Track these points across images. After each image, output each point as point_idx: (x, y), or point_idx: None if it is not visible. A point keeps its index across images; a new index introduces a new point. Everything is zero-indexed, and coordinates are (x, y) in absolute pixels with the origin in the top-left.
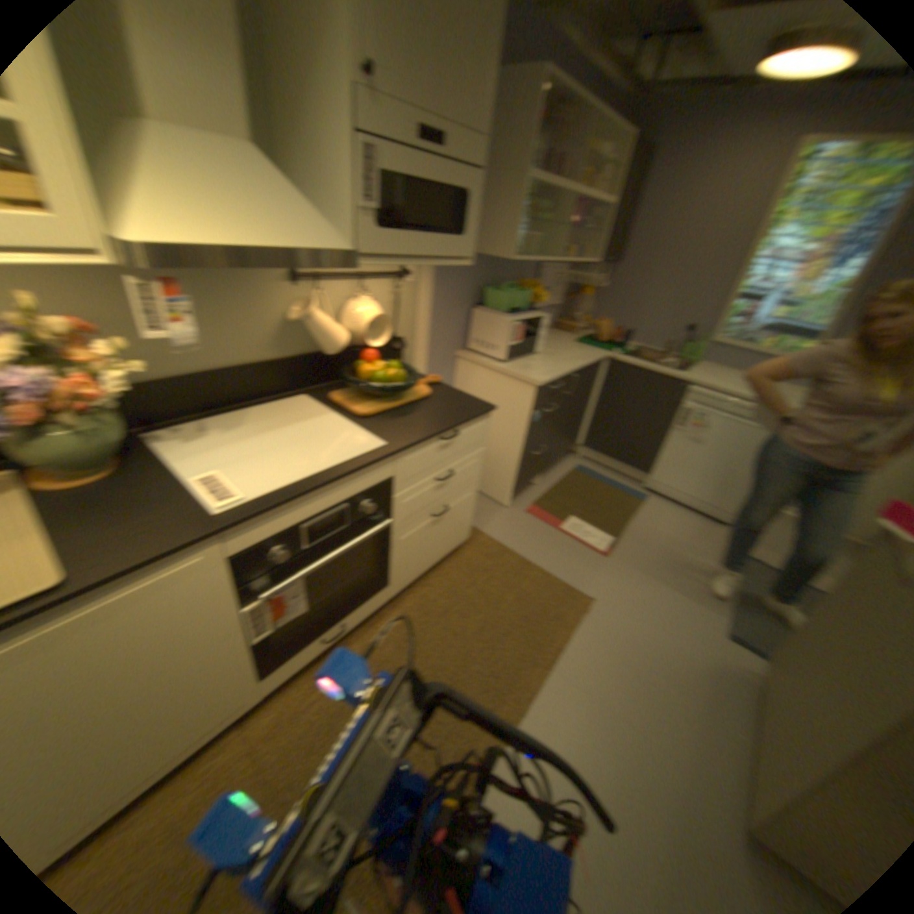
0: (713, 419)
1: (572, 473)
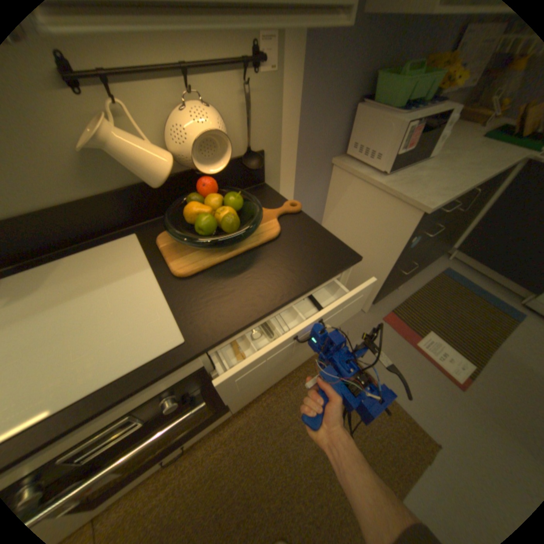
0: None
1: (442, 277)
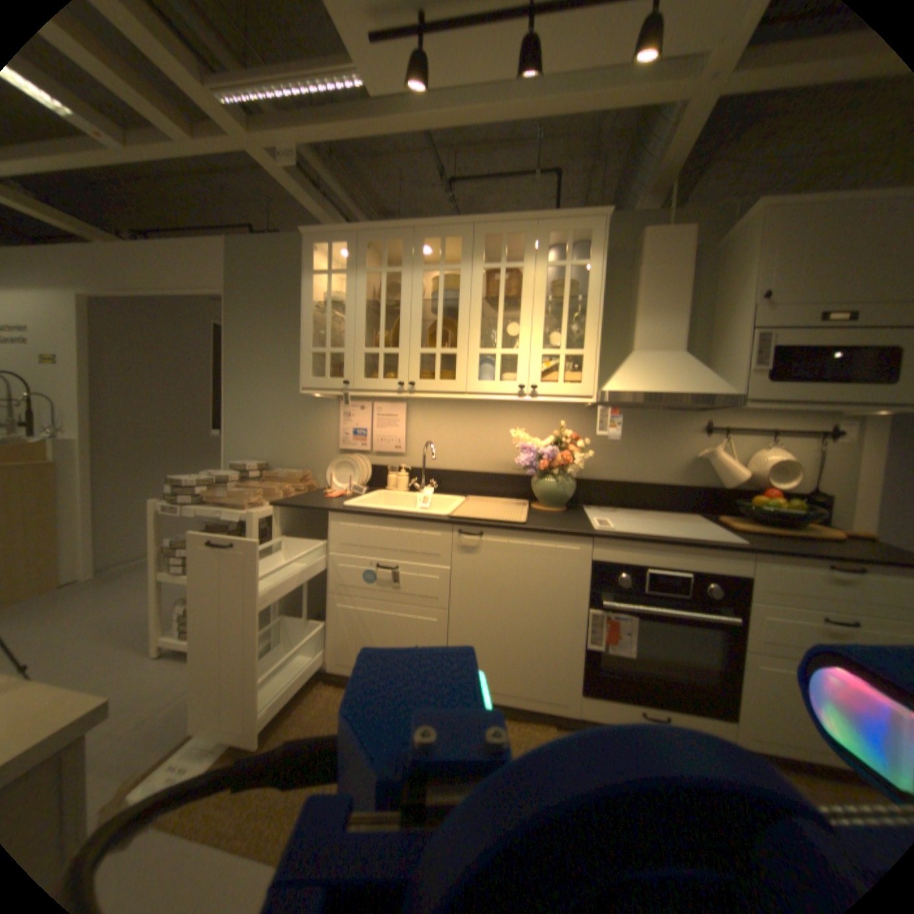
0: None
1: None
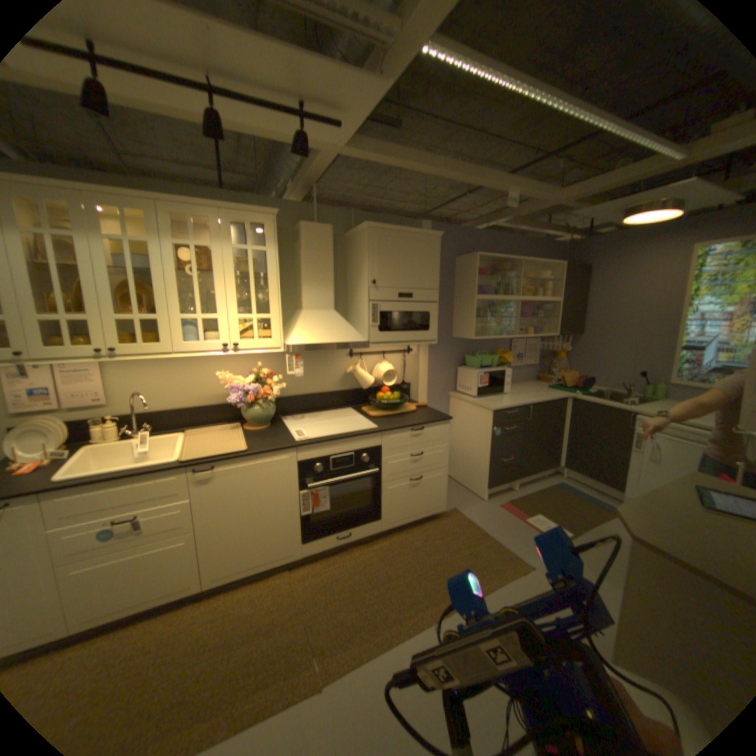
0: (665, 443)
1: (556, 489)
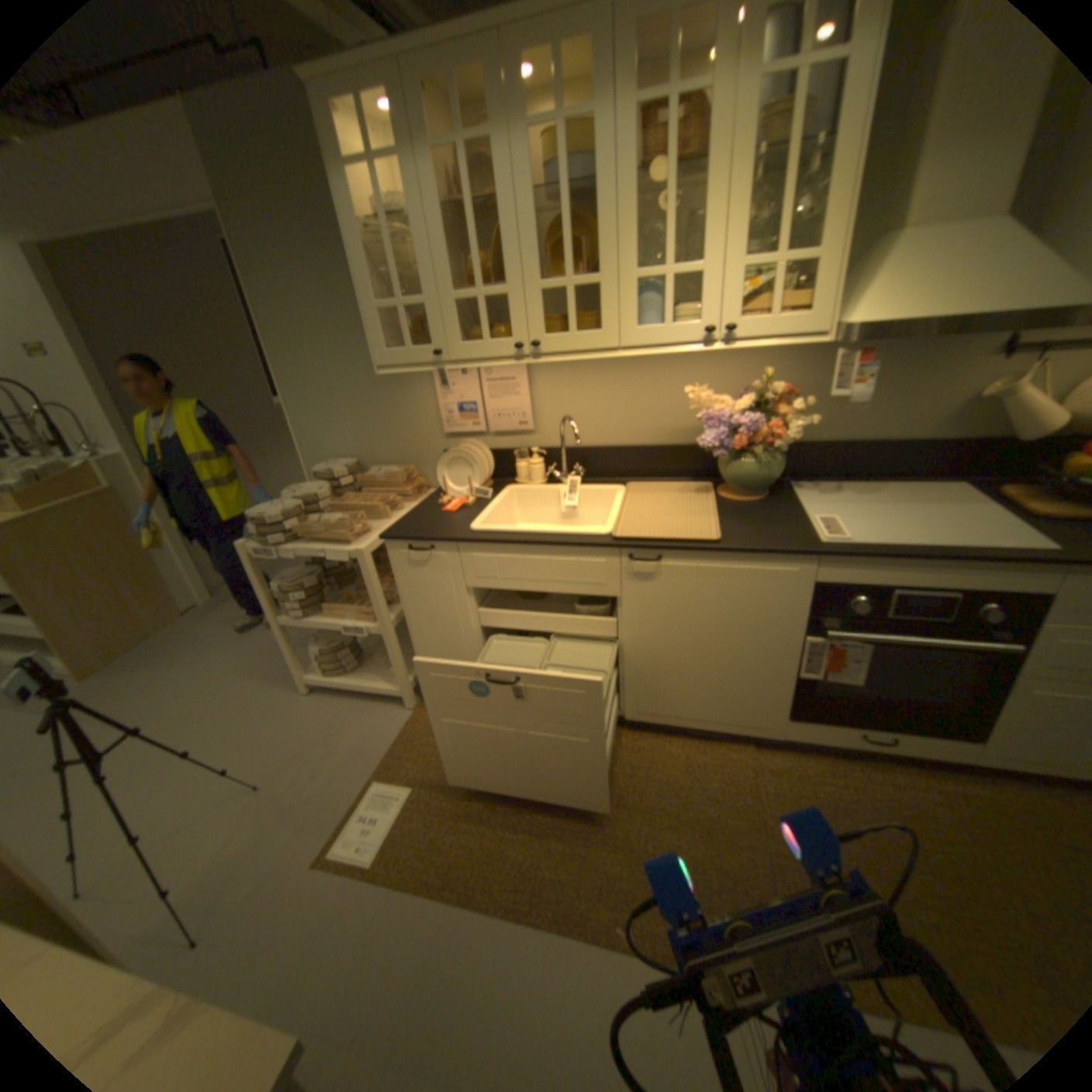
0: None
1: None
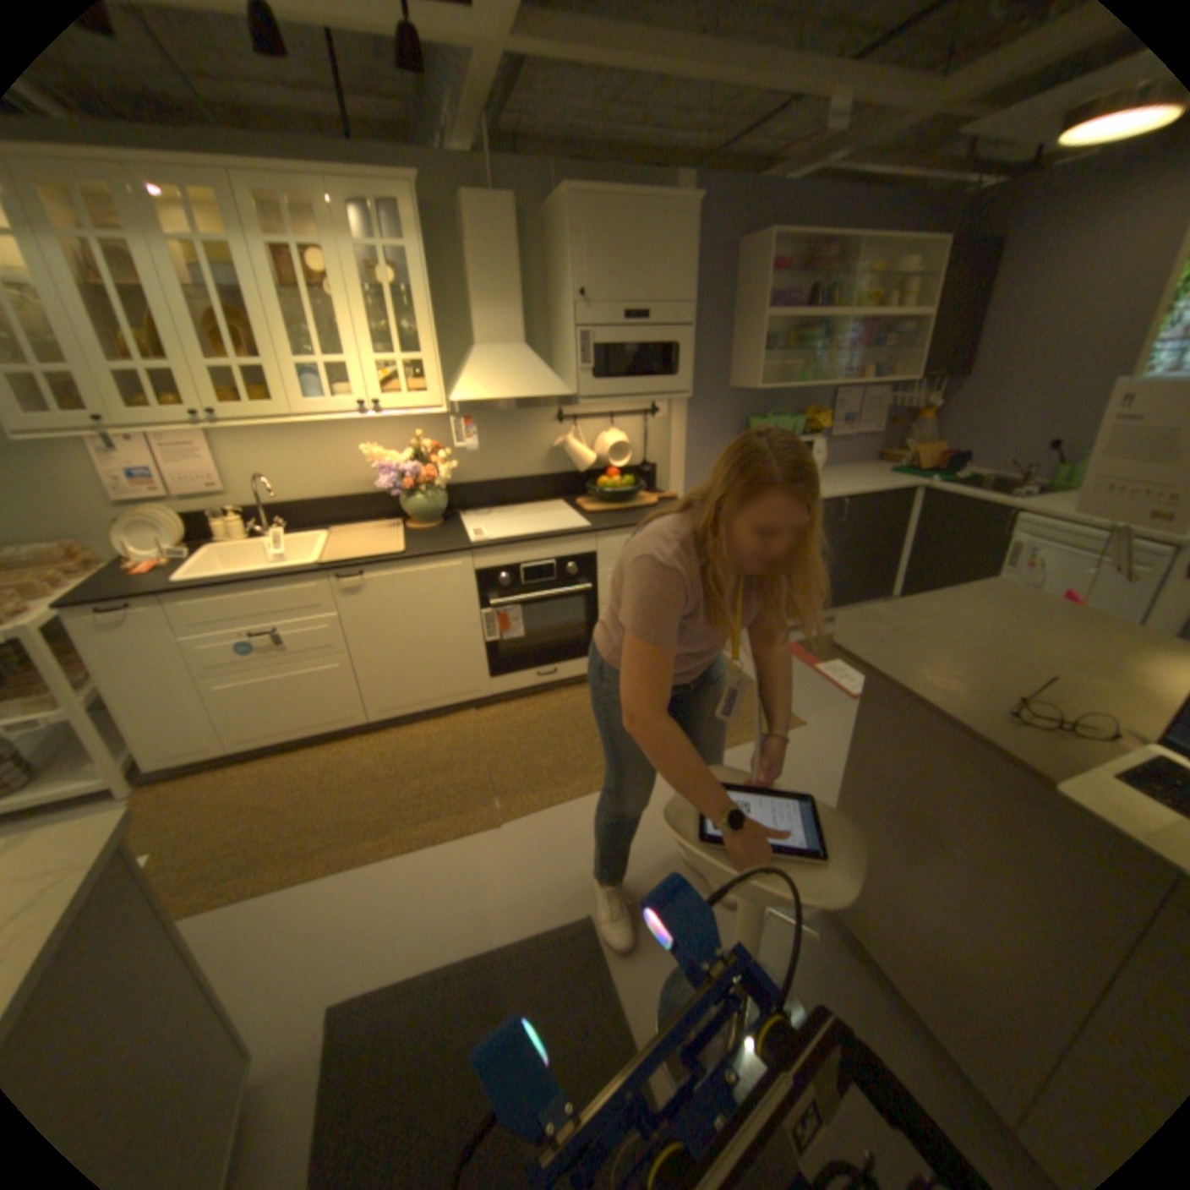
0: (1057, 556)
1: None
